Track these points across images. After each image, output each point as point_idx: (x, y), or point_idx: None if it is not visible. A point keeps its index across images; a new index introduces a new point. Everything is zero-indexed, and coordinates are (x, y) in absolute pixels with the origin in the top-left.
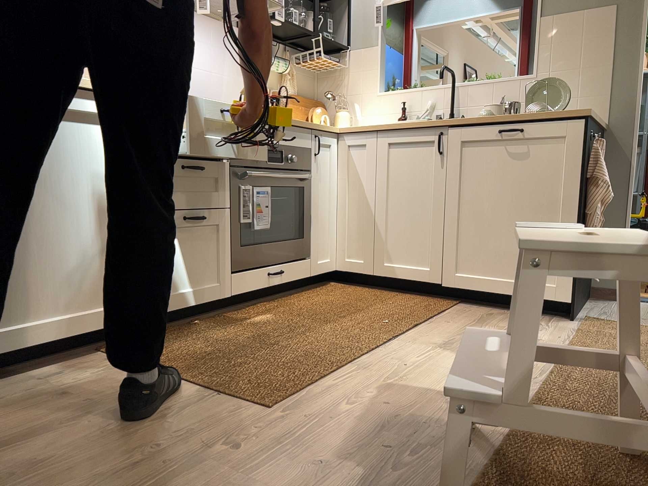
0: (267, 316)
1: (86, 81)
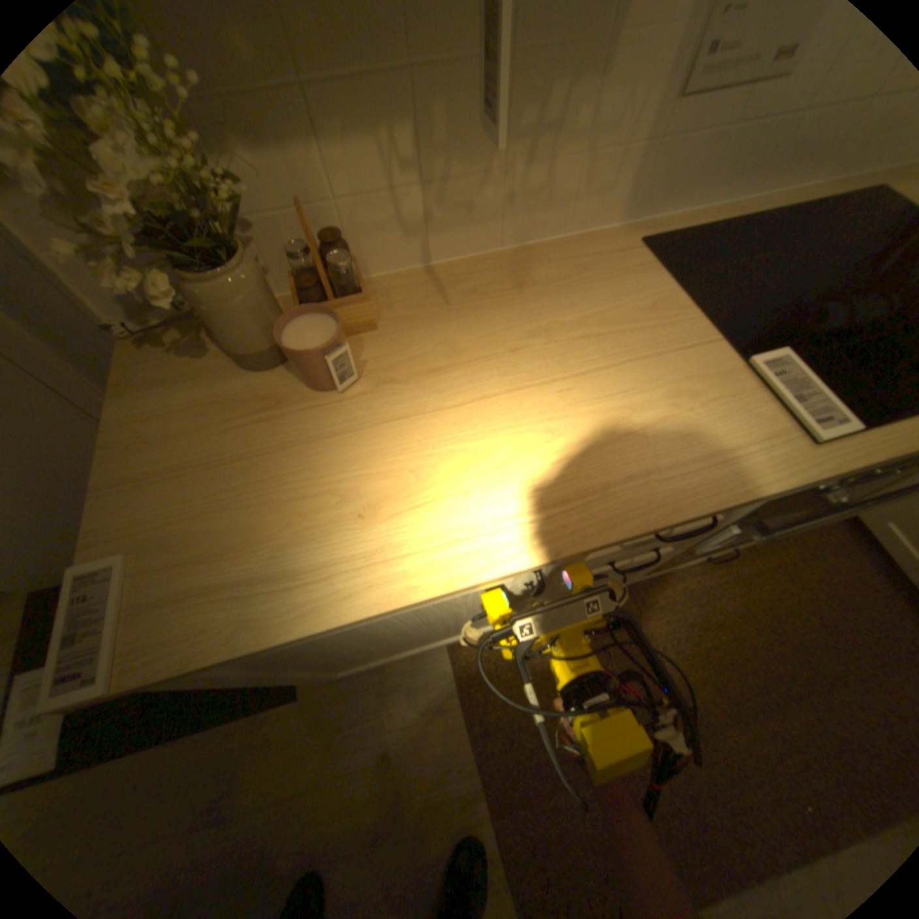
0: (663, 631)
1: (389, 605)
